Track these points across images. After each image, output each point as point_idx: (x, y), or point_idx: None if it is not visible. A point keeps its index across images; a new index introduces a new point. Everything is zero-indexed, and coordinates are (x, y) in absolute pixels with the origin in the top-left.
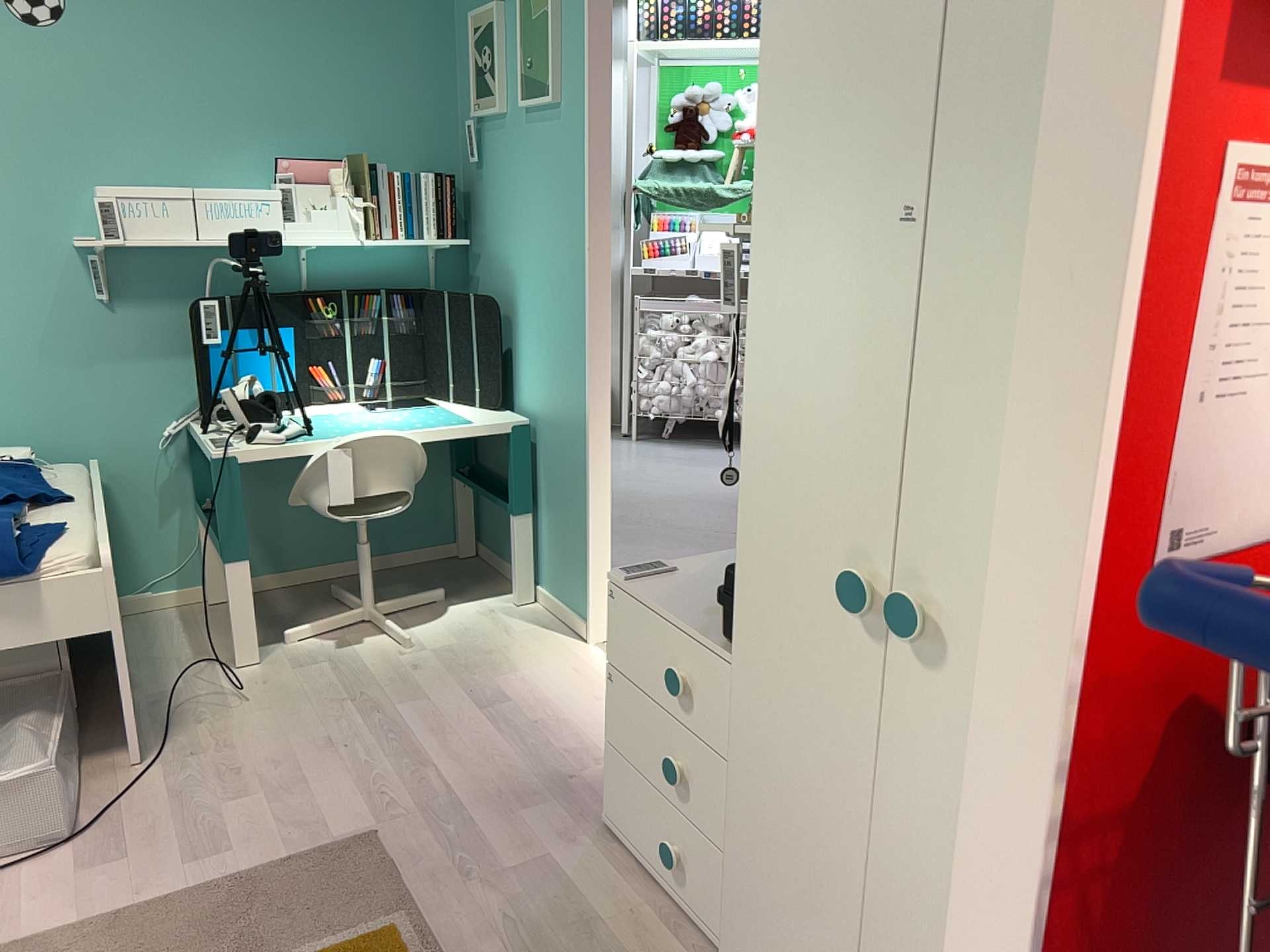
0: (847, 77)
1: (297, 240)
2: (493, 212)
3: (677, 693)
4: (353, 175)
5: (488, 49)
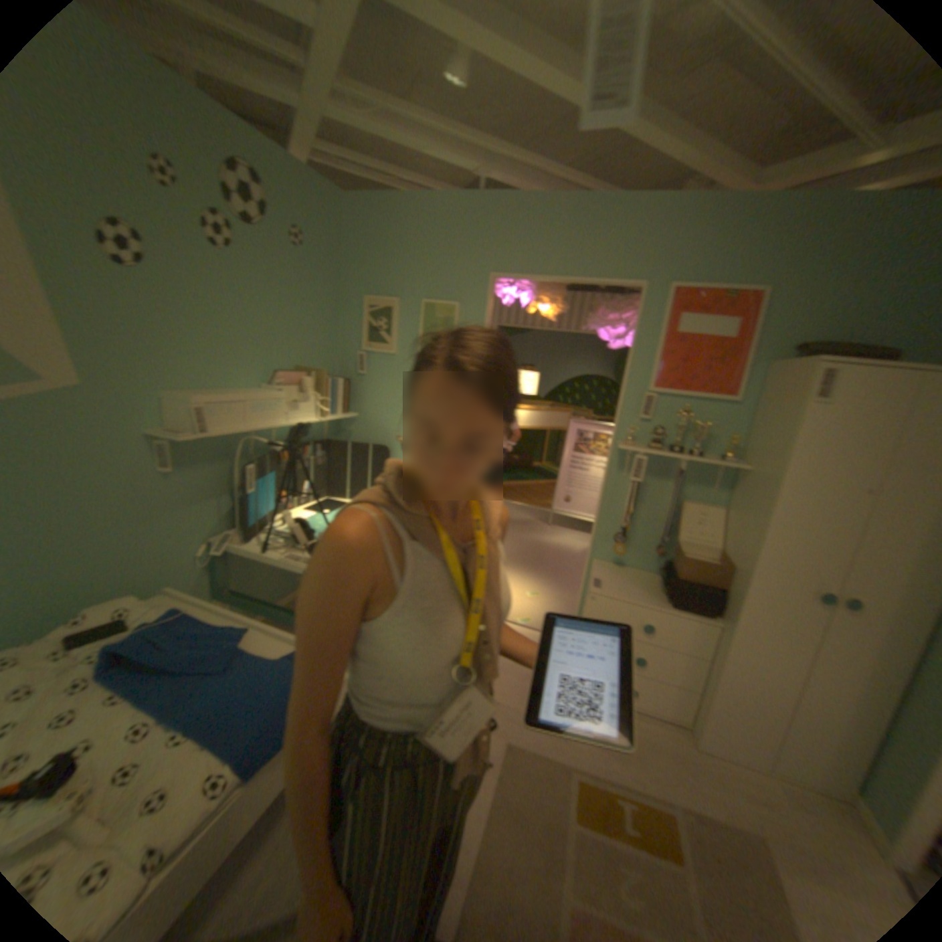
0: (849, 451)
1: (296, 422)
2: (377, 401)
3: (653, 633)
4: (319, 382)
5: (387, 320)
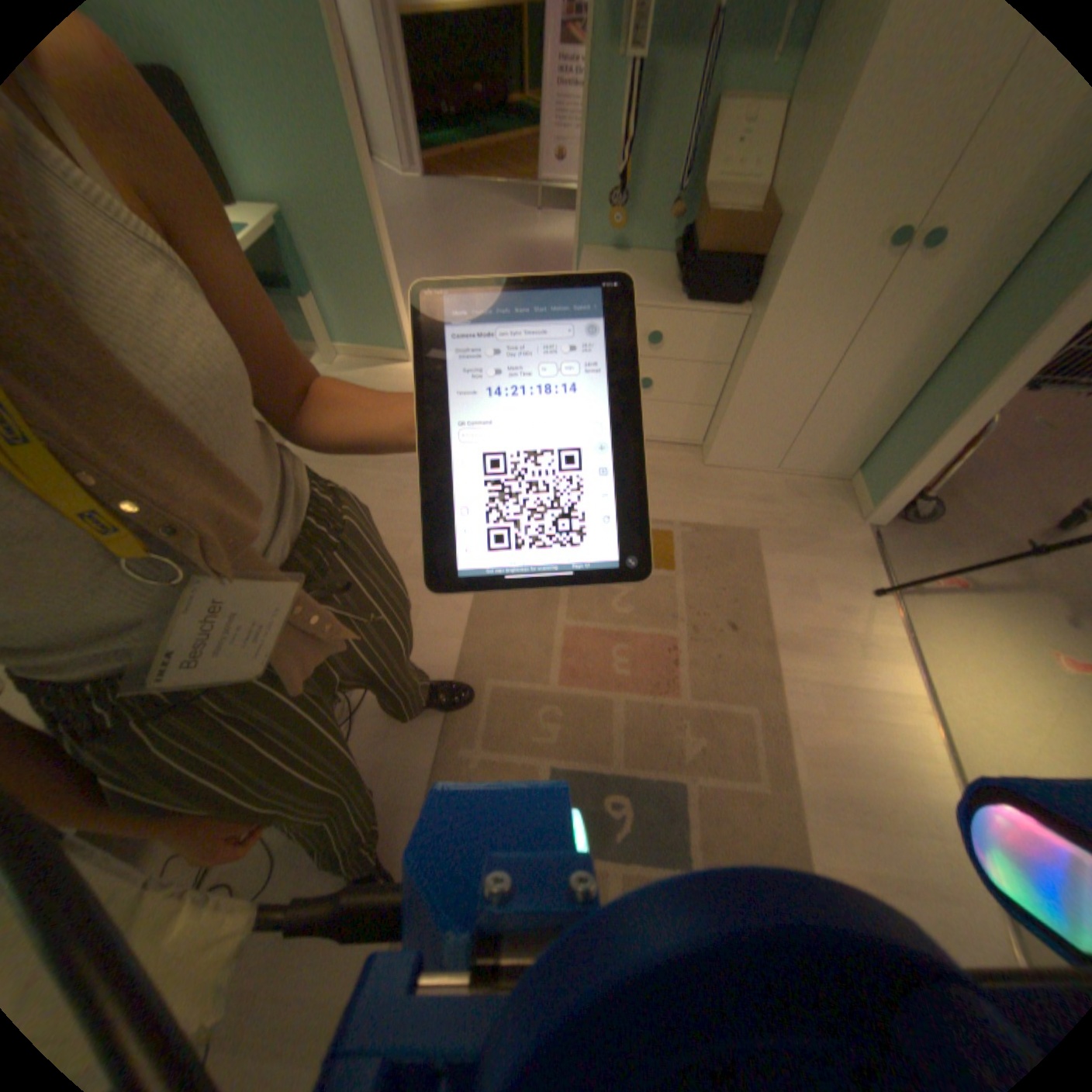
0: None
1: None
2: None
3: (656, 342)
4: None
5: None
